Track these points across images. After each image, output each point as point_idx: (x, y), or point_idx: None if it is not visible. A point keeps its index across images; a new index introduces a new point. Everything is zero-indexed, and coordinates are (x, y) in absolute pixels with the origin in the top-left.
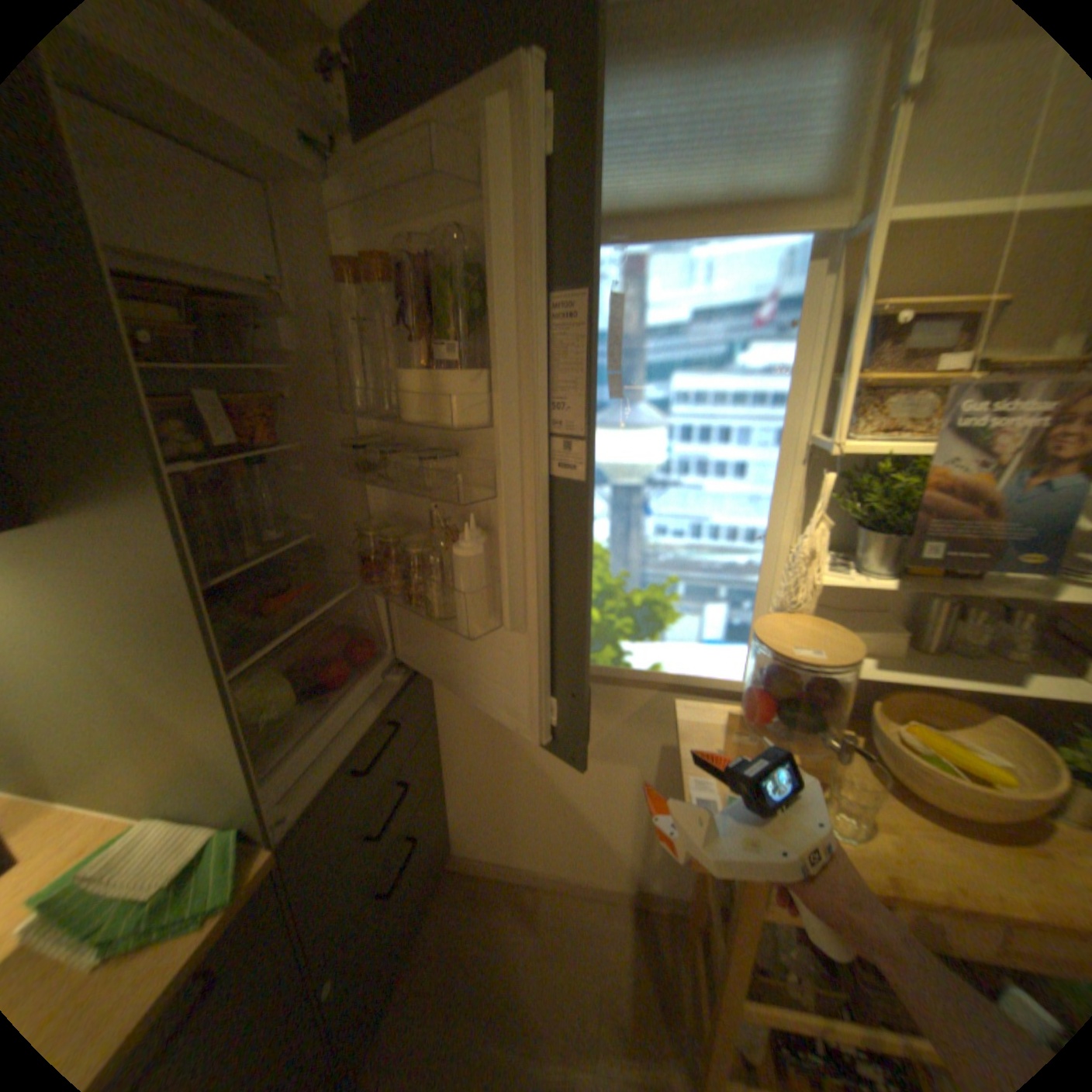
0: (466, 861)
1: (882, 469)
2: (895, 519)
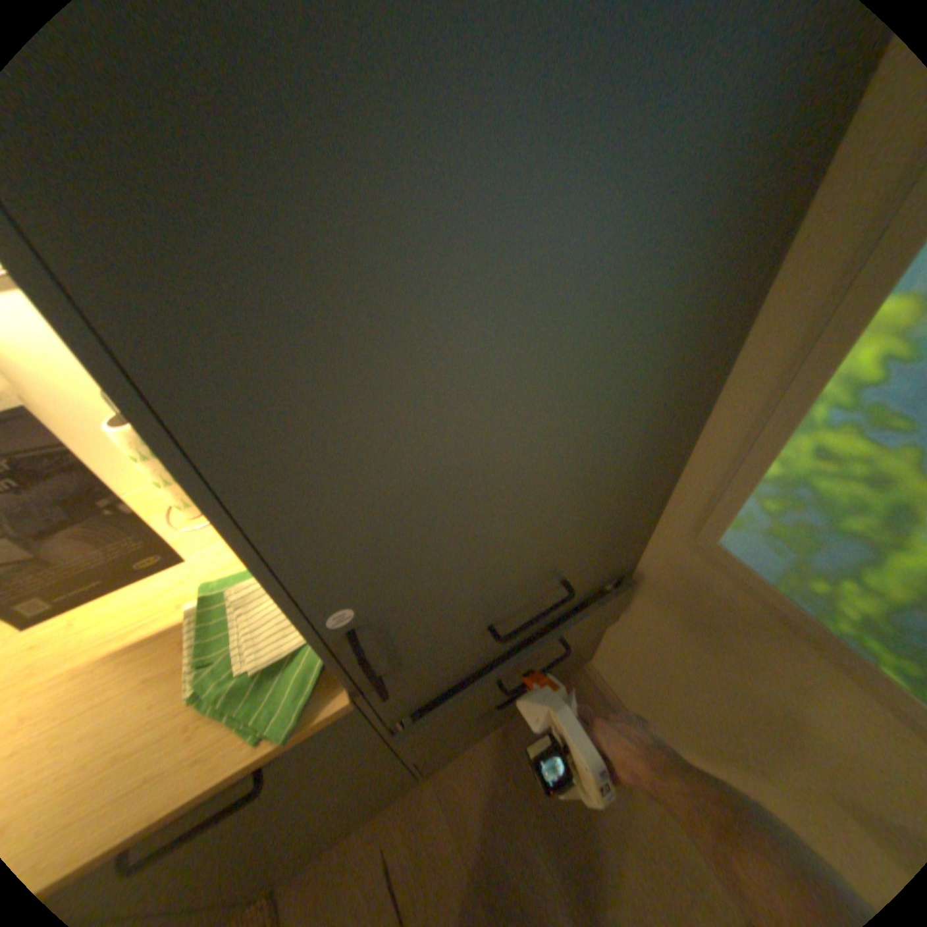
0: (602, 681)
1: None
2: None
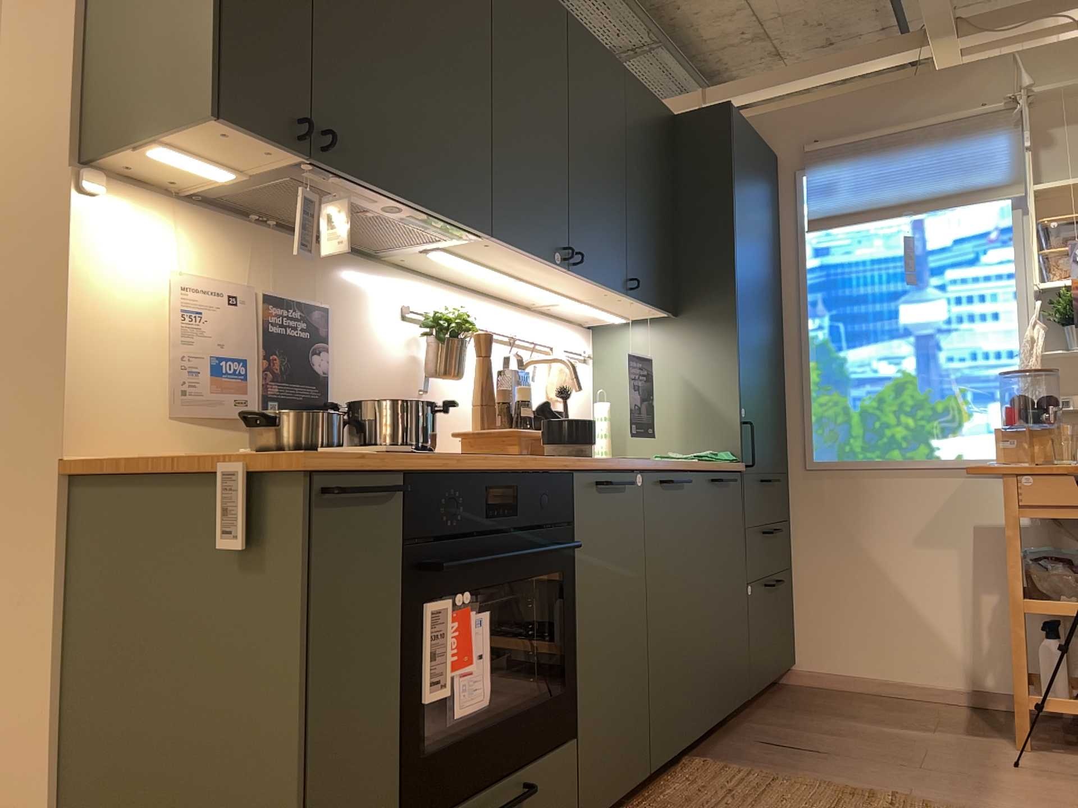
0: (810, 672)
1: (1065, 297)
2: (1069, 314)
